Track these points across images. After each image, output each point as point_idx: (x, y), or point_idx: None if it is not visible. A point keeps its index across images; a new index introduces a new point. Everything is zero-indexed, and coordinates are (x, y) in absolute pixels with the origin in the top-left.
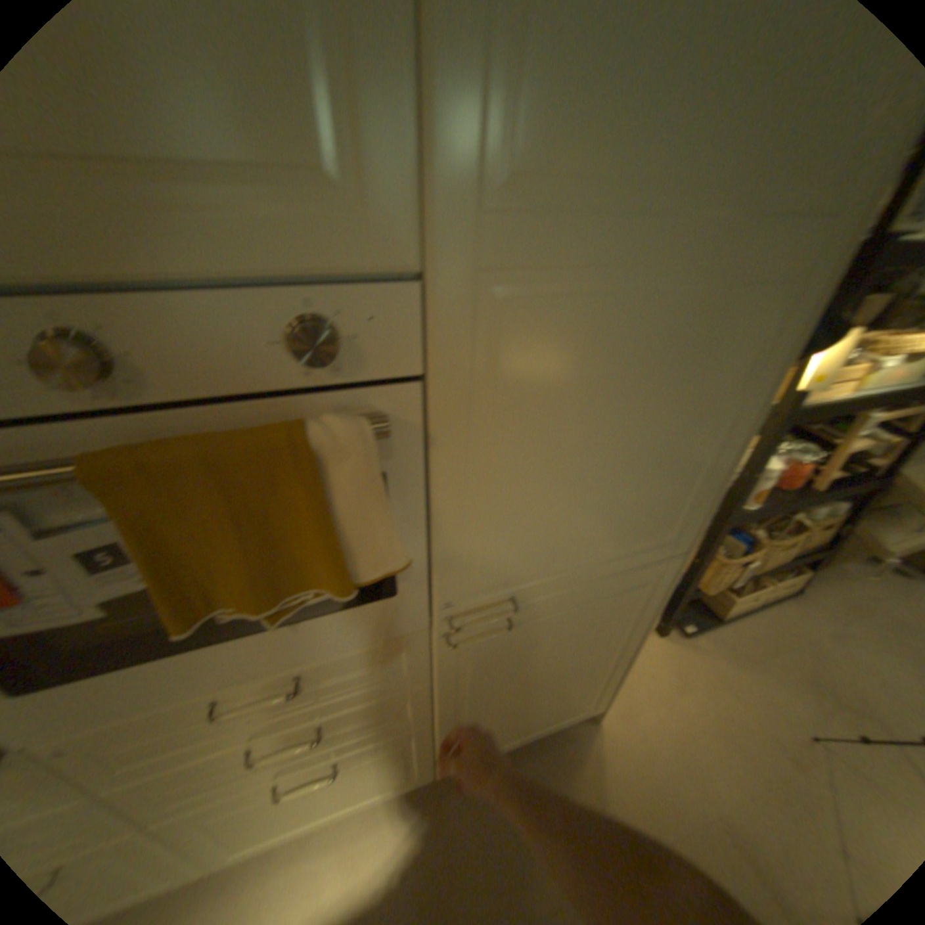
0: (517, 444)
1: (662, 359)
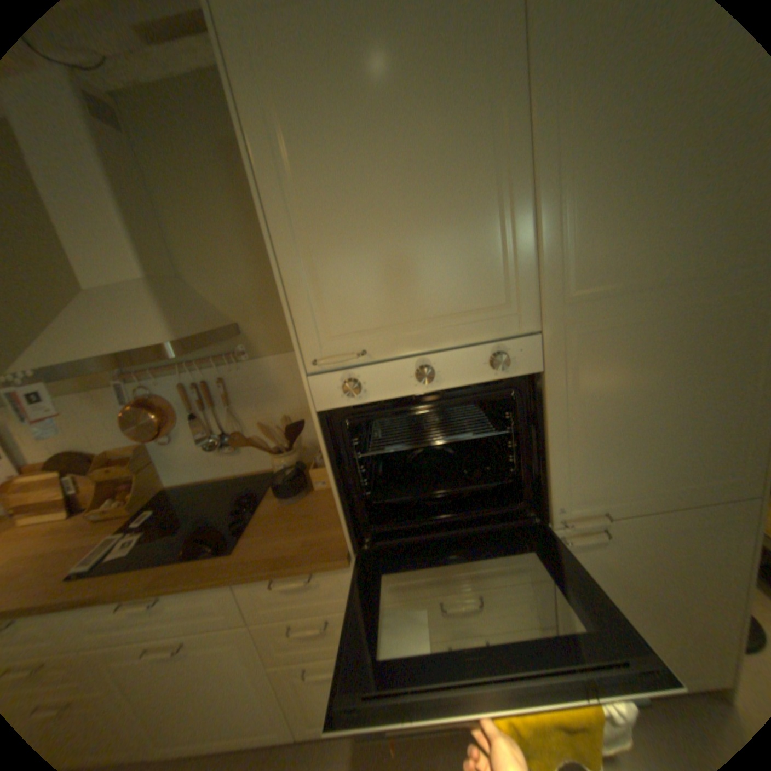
0: (594, 405)
1: (677, 353)
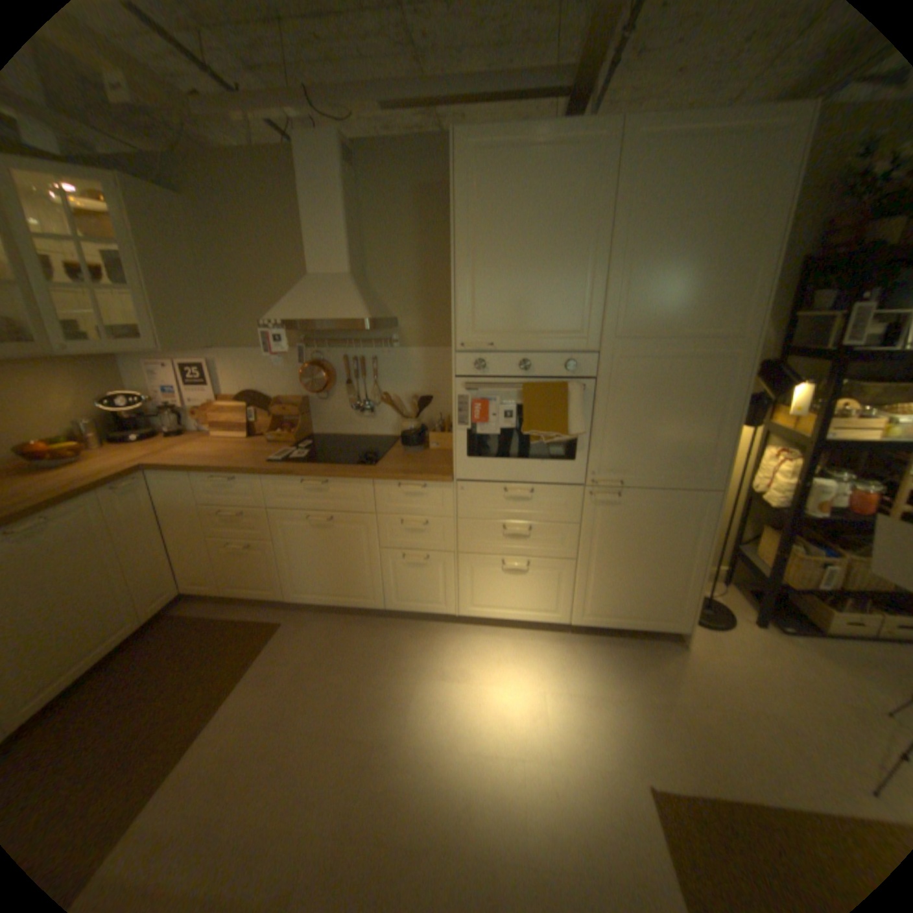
0: (622, 405)
1: (678, 382)
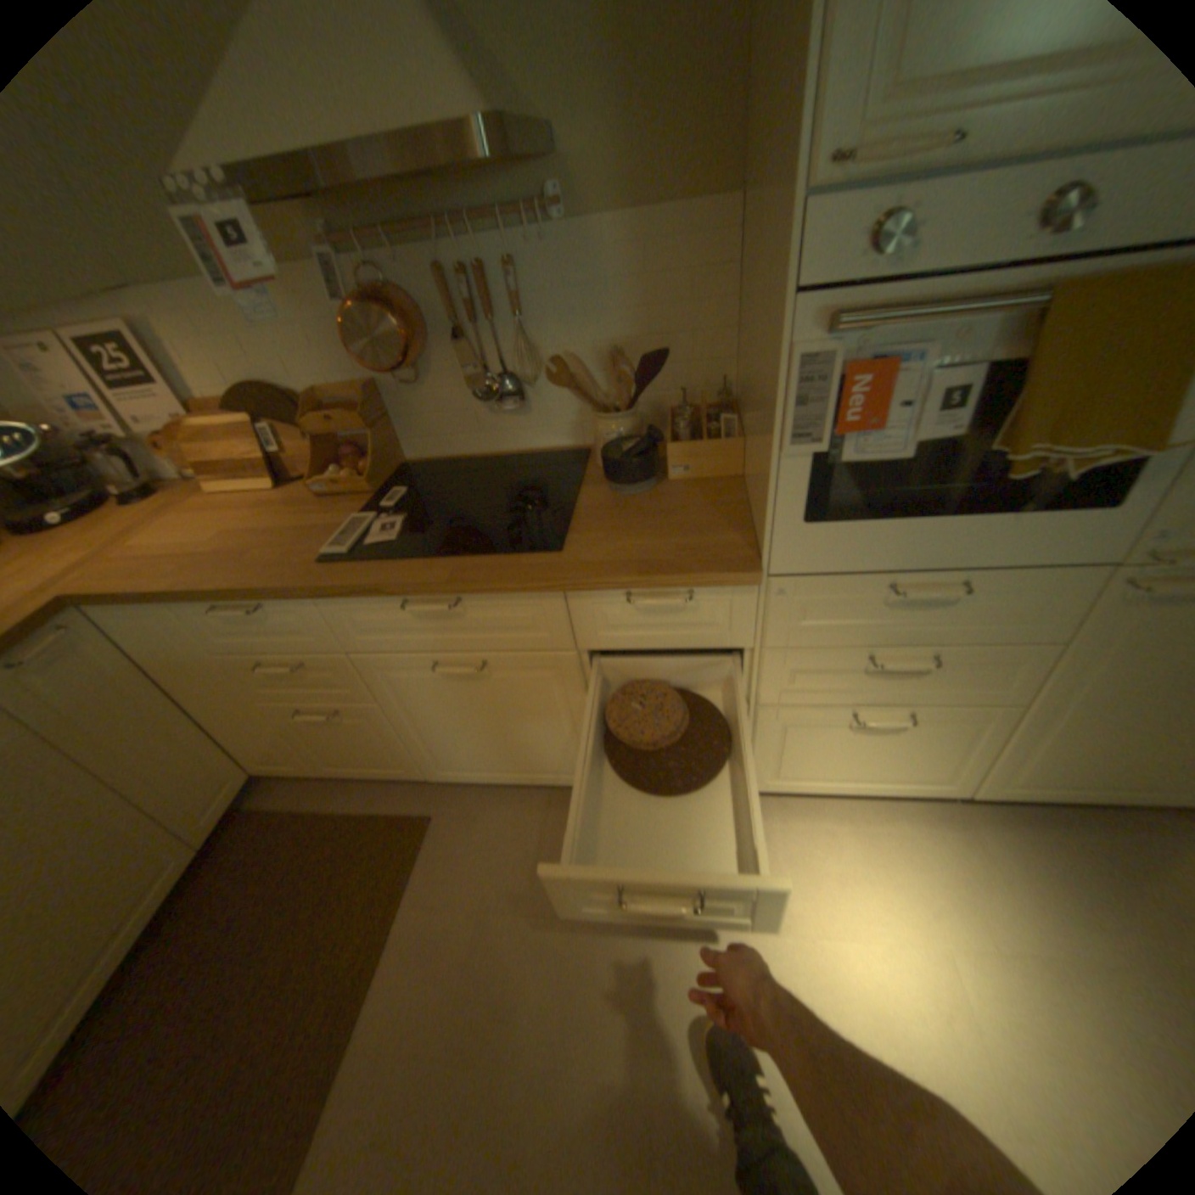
0: None
1: None
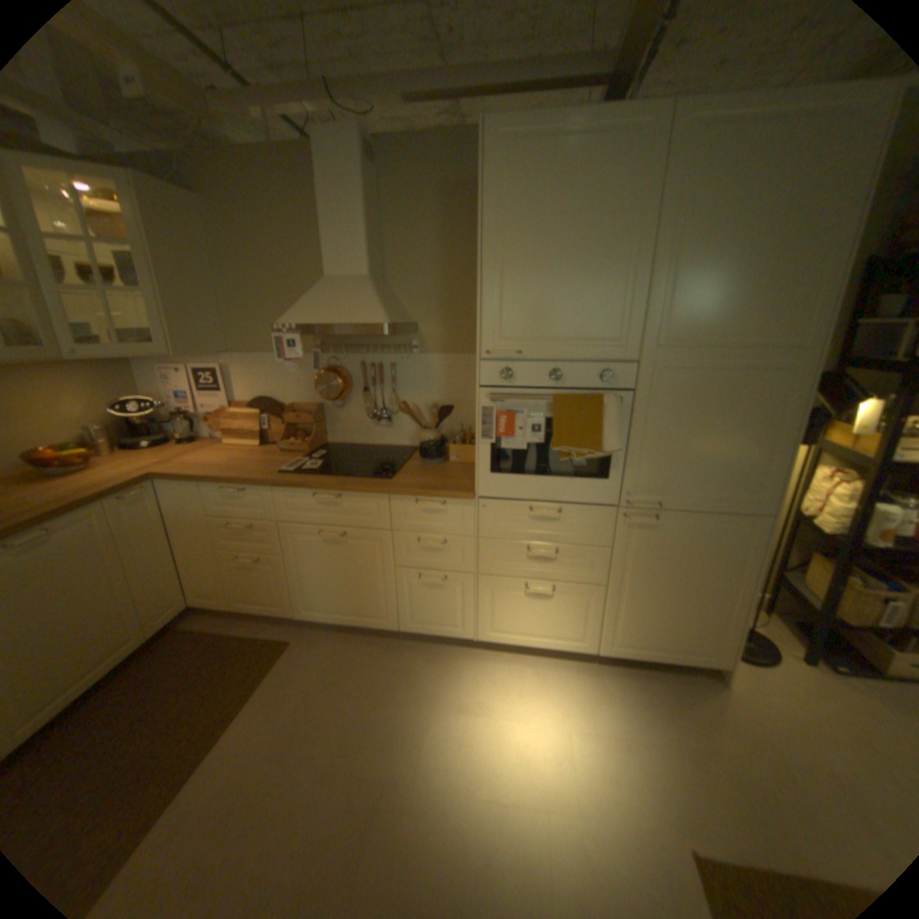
0: (664, 420)
1: (727, 395)
